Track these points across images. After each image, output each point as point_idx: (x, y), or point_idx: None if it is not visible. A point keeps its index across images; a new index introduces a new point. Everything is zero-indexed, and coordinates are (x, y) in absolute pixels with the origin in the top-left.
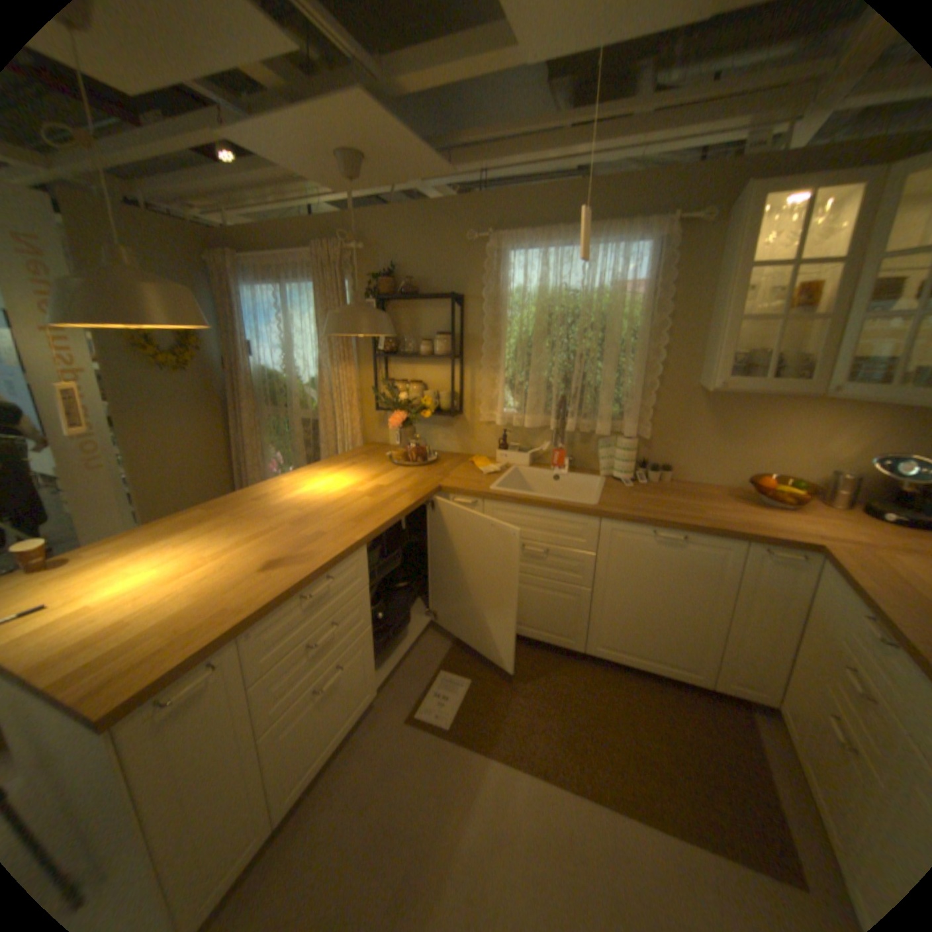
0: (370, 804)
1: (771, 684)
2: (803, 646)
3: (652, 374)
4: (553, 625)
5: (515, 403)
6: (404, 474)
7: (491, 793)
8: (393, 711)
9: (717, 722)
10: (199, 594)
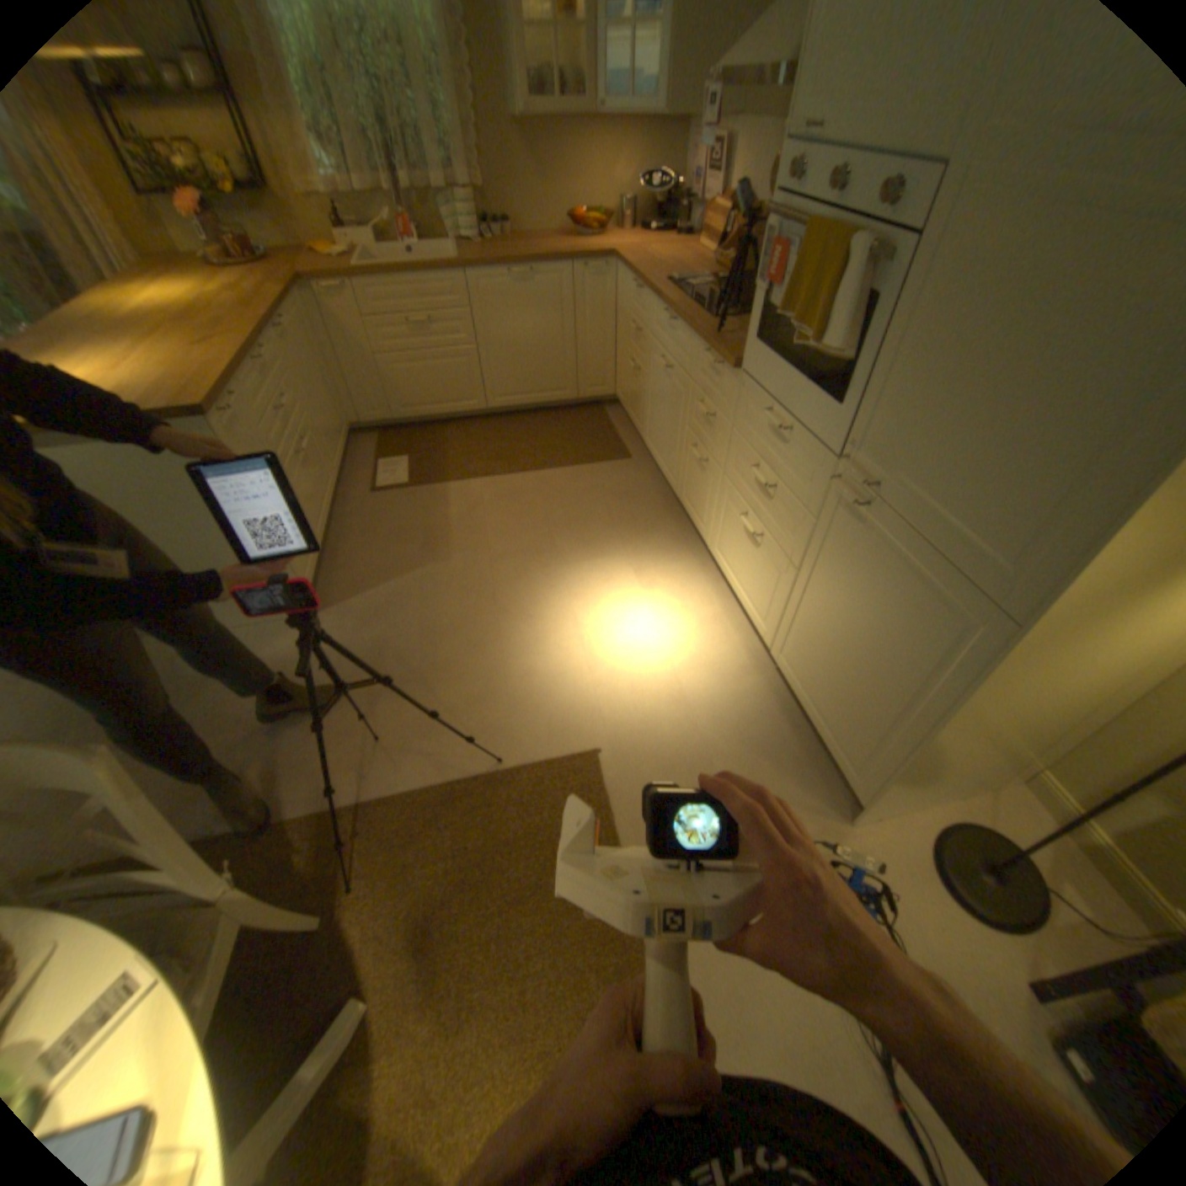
0: (375, 529)
1: (605, 378)
2: (615, 339)
3: (463, 106)
4: (455, 394)
5: (331, 161)
6: (241, 272)
7: (455, 494)
8: (354, 492)
9: (581, 418)
10: (162, 365)
